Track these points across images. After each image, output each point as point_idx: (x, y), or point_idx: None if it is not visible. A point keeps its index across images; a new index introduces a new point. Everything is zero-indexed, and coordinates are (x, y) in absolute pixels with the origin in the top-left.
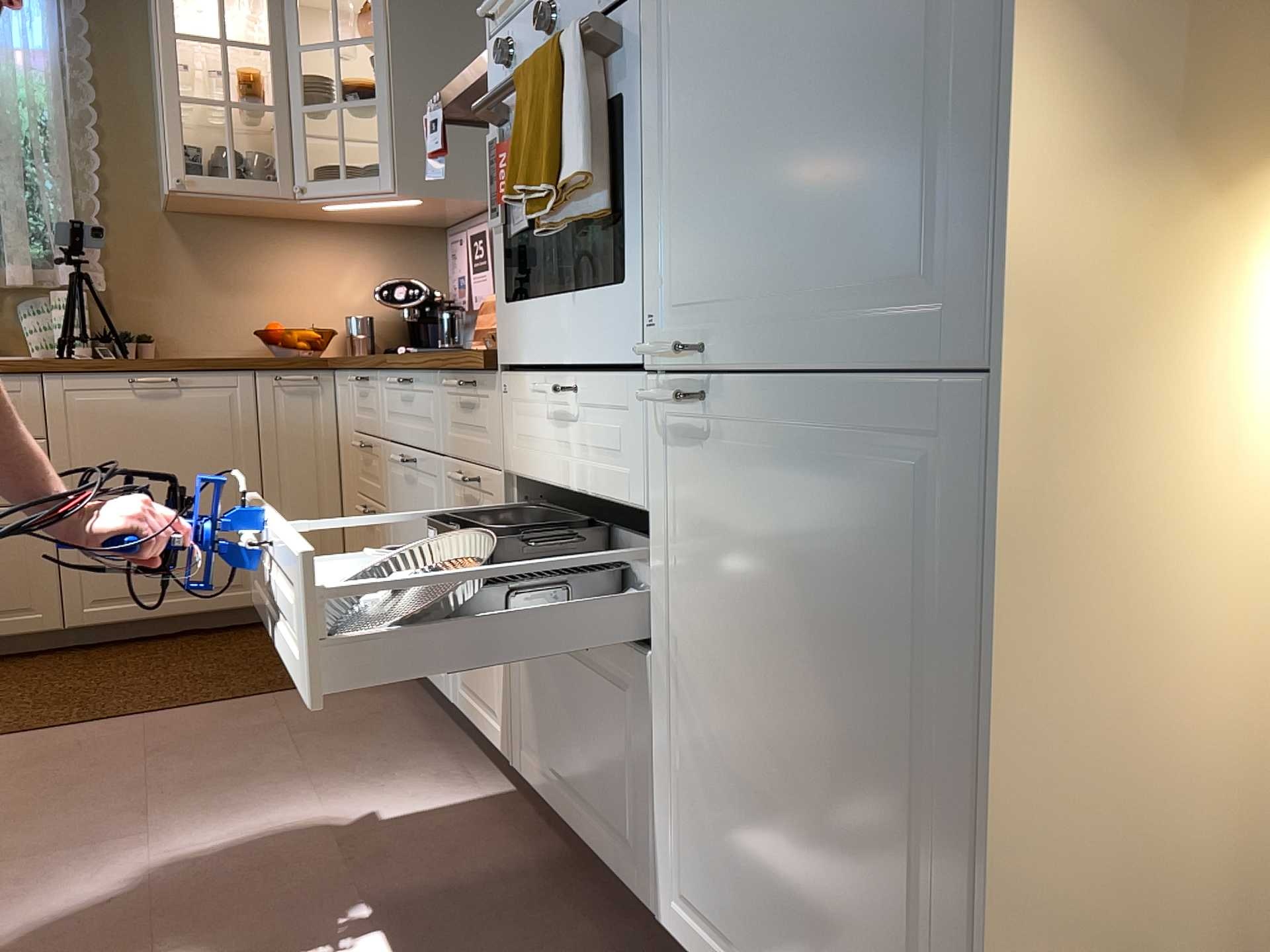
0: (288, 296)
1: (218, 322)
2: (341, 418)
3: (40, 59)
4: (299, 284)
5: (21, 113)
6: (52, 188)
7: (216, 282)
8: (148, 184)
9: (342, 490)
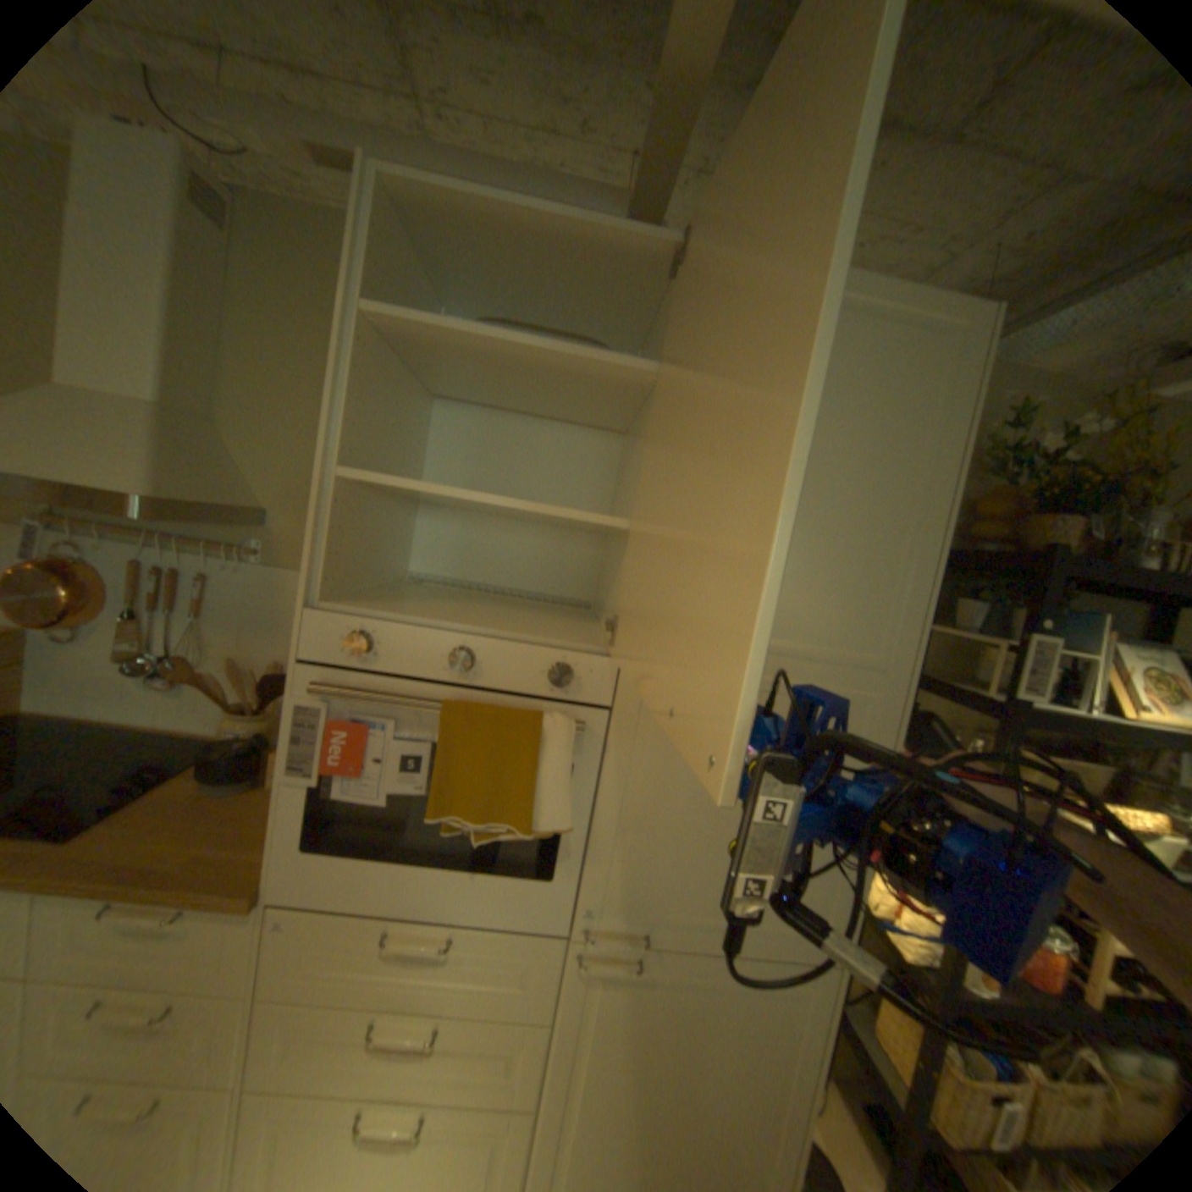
0: None
1: None
2: None
3: None
4: None
5: None
6: None
7: None
8: None
9: None
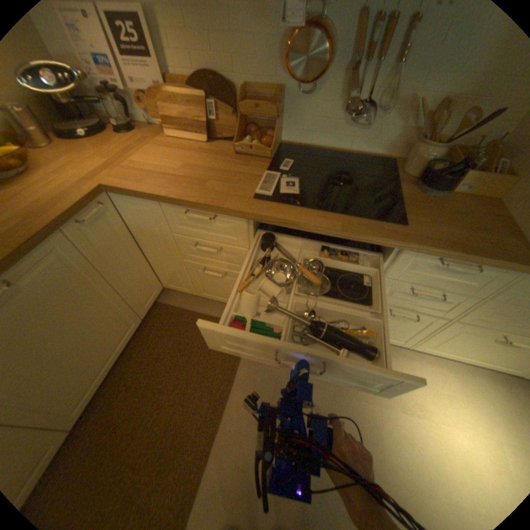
0: None
1: None
2: (135, 221)
3: None
4: None
5: None
6: None
7: None
8: None
9: (146, 253)
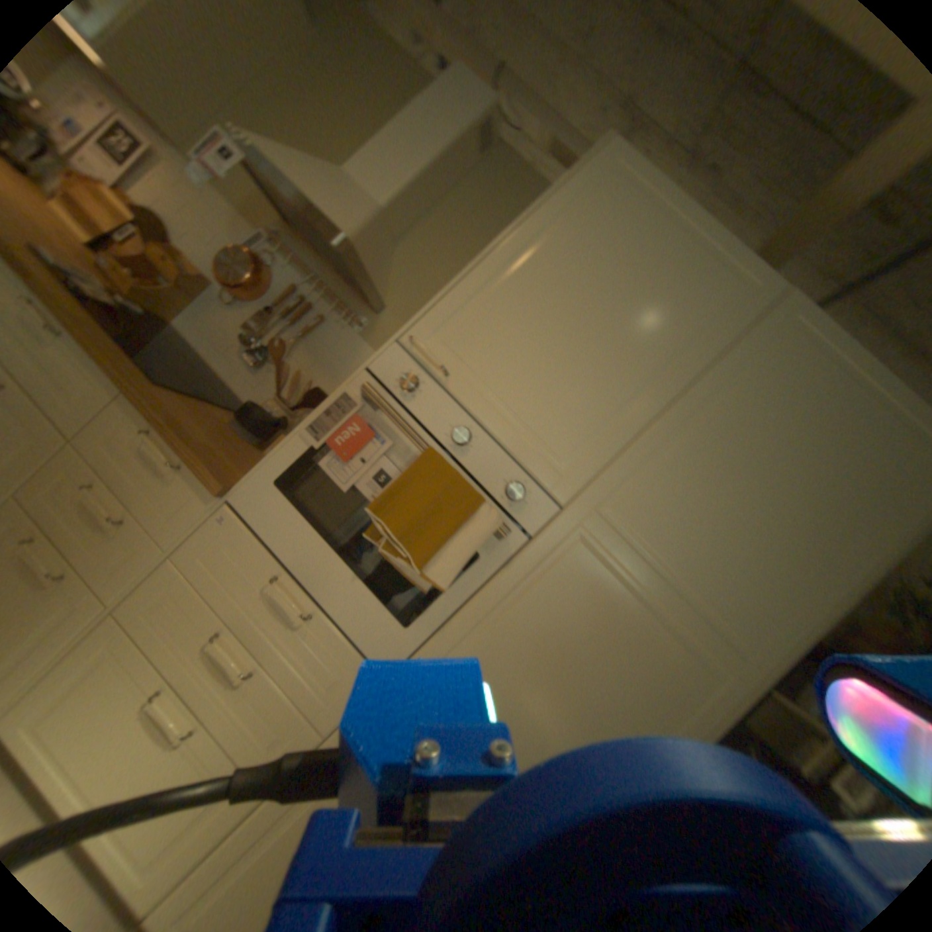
0: None
1: None
2: None
3: None
4: None
5: None
6: None
7: None
8: None
9: None
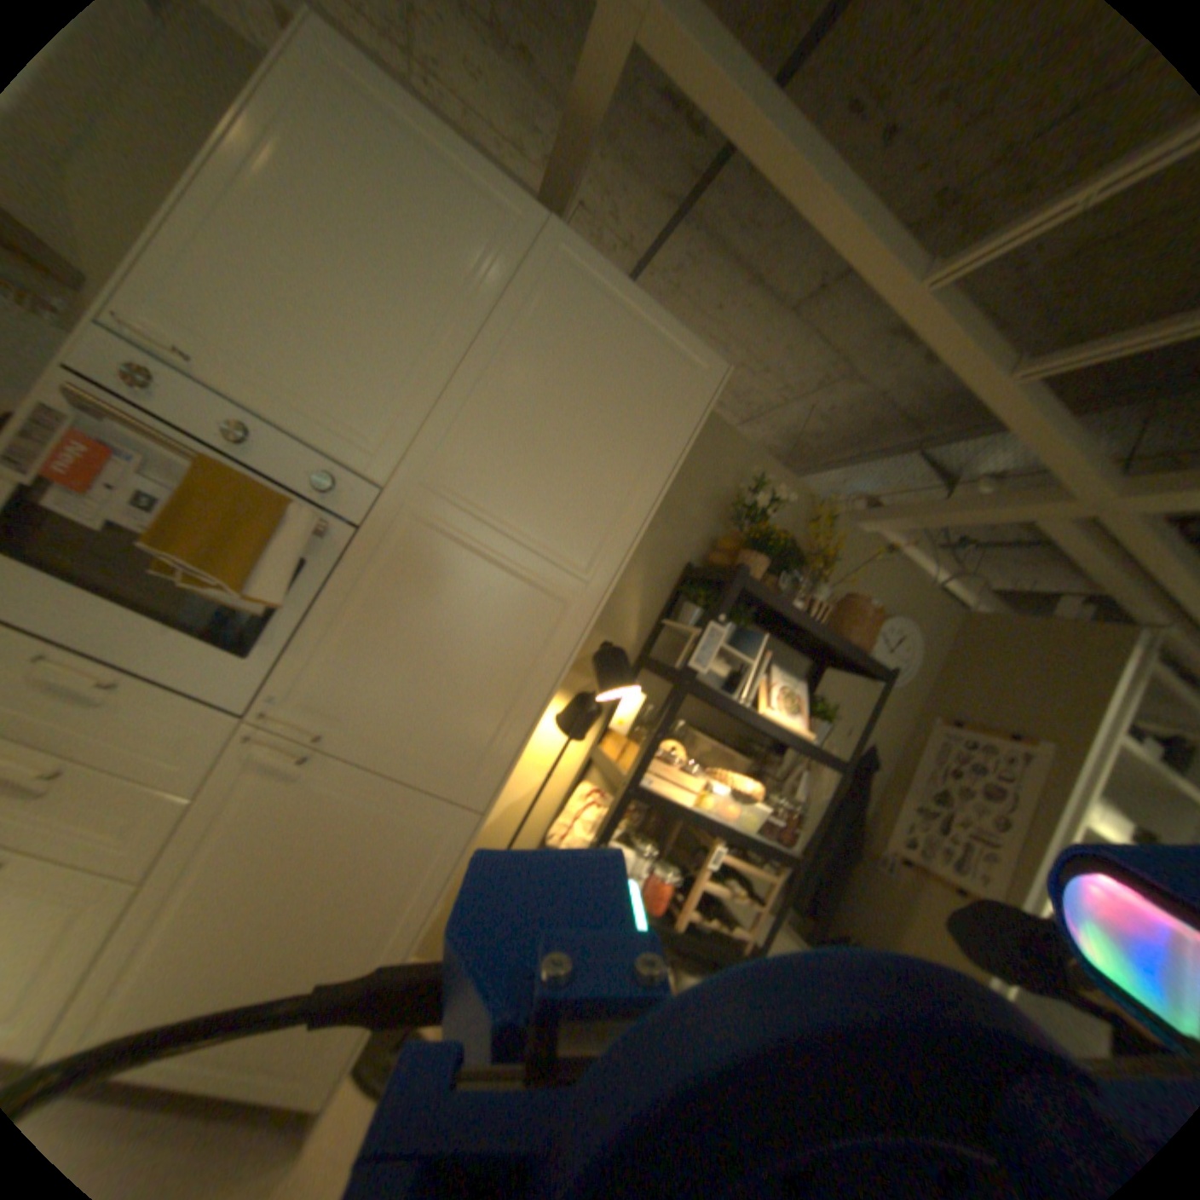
0: None
1: None
2: None
3: None
4: None
5: None
6: None
7: None
8: None
9: None
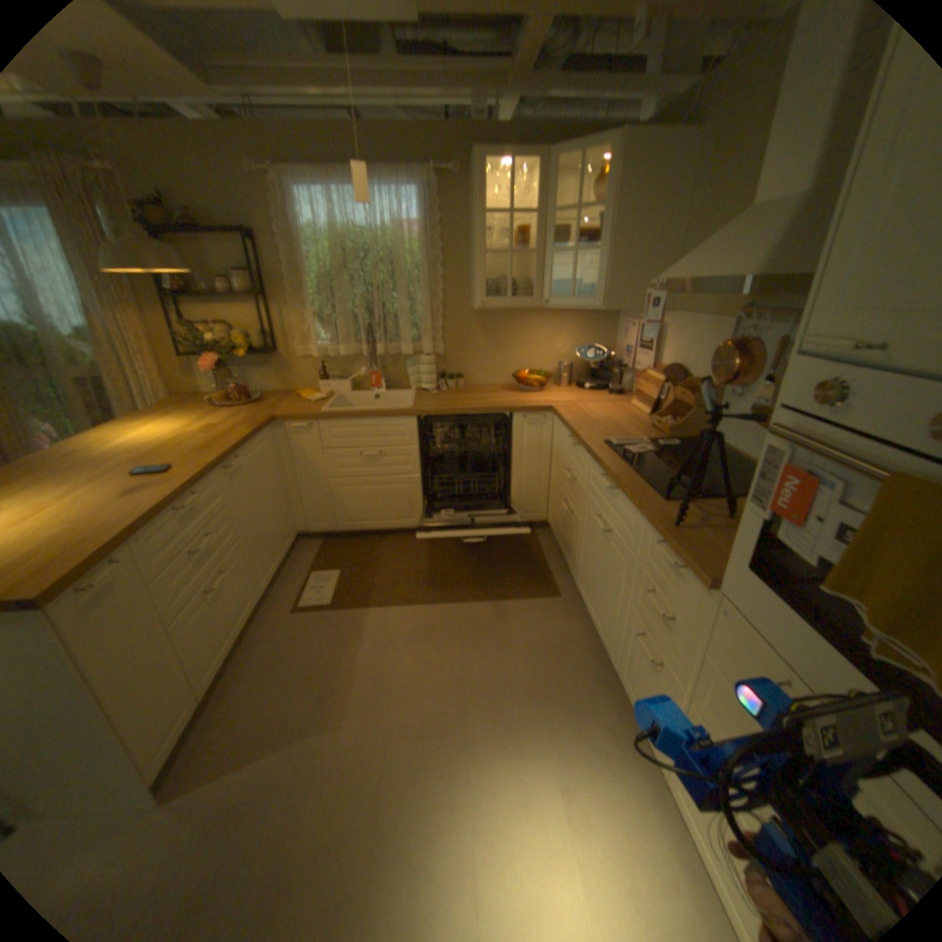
0: (528, 352)
1: (493, 367)
2: (555, 442)
3: (415, 228)
4: (534, 345)
5: (407, 261)
6: (420, 302)
7: (493, 346)
8: (464, 294)
9: (550, 475)
